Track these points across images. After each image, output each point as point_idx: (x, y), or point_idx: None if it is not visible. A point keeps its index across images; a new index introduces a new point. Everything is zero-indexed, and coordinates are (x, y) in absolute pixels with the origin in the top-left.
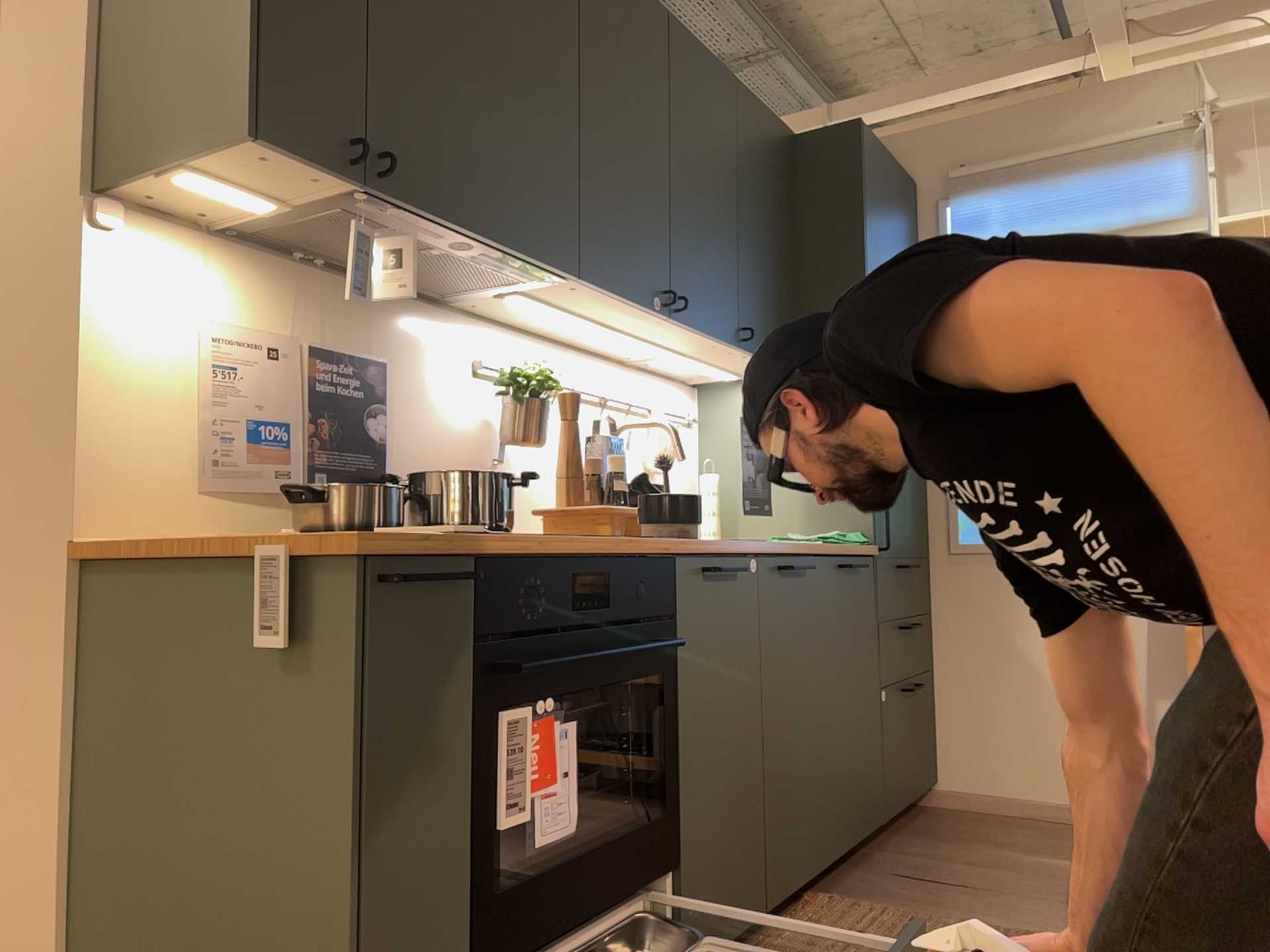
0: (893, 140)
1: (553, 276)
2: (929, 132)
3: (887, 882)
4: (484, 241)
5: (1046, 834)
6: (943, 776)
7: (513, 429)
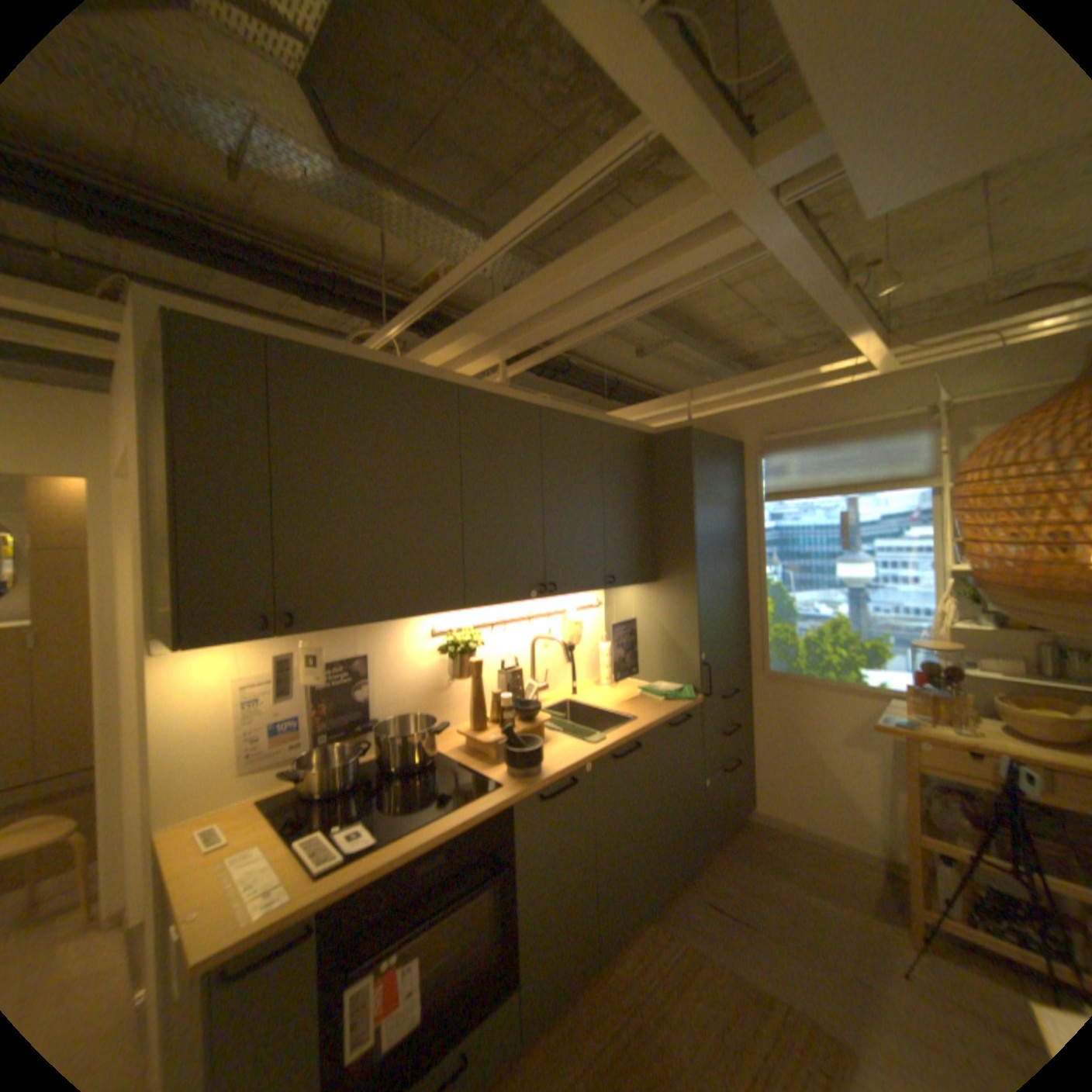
0: (729, 413)
1: (451, 608)
2: (752, 407)
3: (699, 912)
4: (385, 620)
5: (818, 865)
6: (759, 806)
7: (453, 671)
